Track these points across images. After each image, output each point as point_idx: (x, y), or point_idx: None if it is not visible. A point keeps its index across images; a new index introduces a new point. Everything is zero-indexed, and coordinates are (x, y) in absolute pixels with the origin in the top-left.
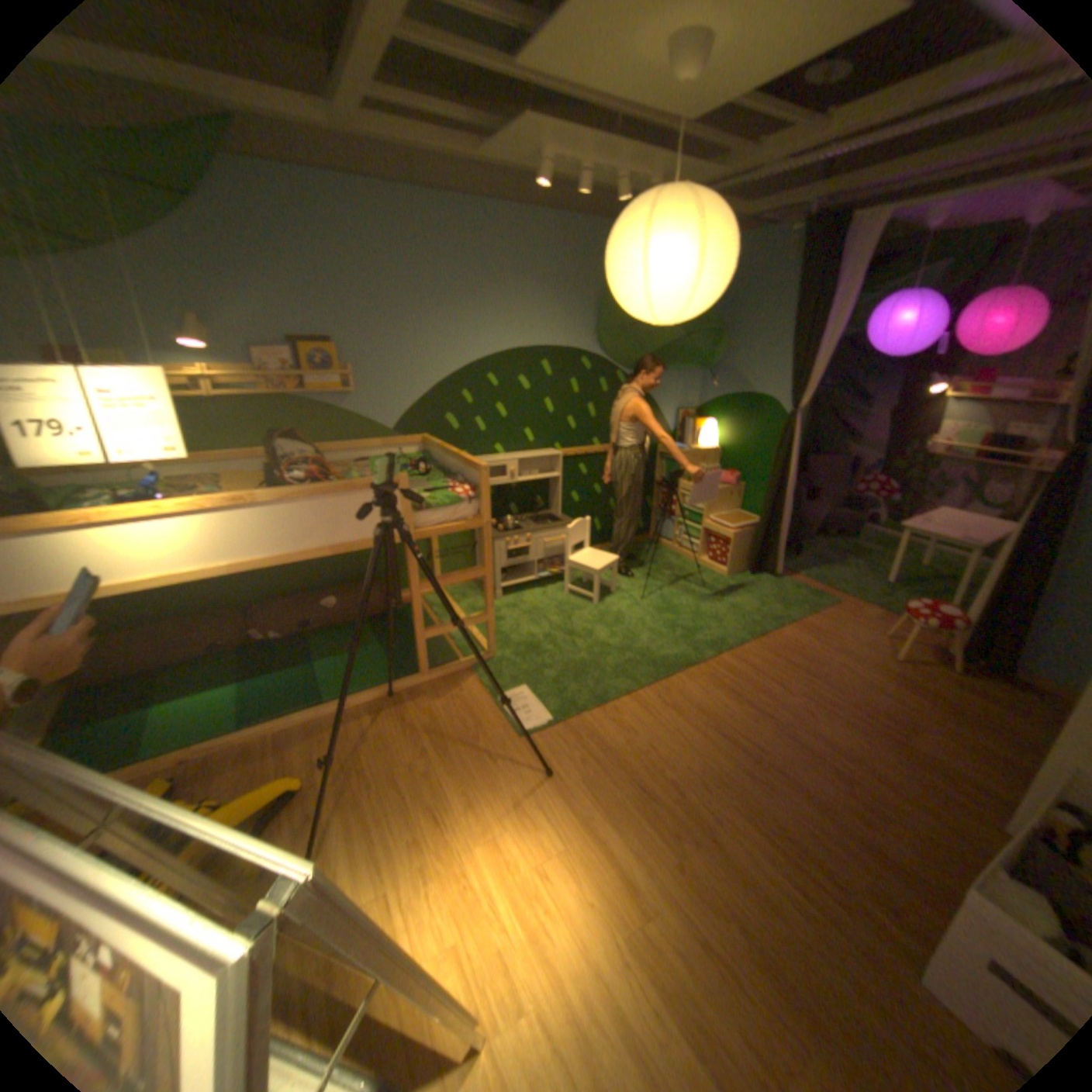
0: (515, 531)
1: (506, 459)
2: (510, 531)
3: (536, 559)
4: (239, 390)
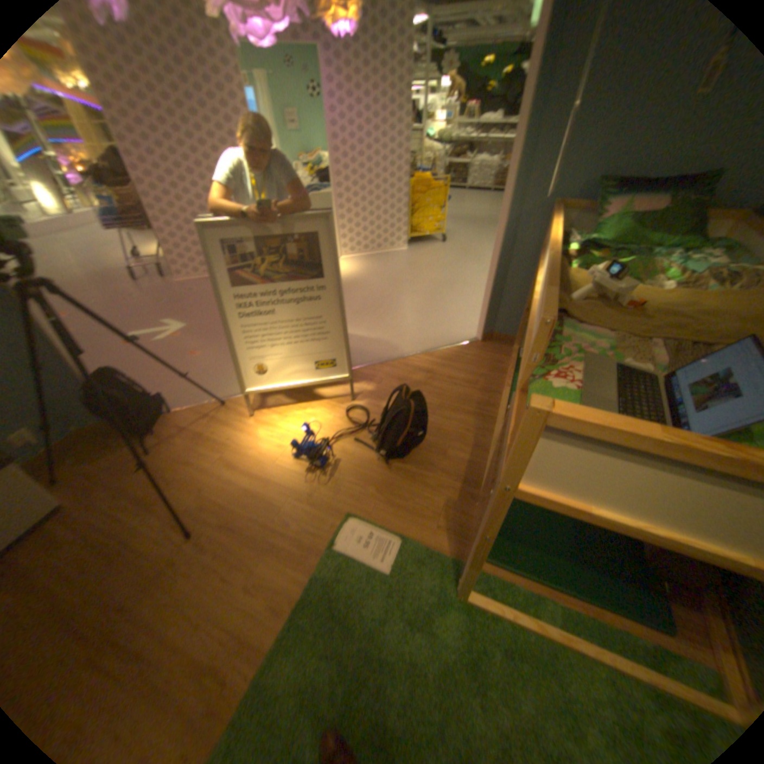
0: None
1: None
2: None
3: None
4: None
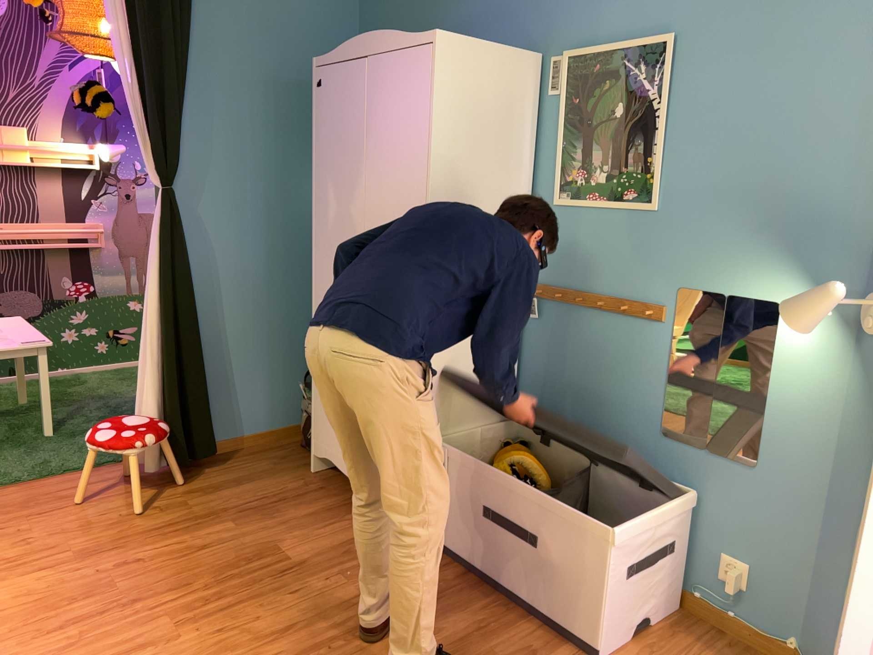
0: None
1: None
2: None
3: None
4: None
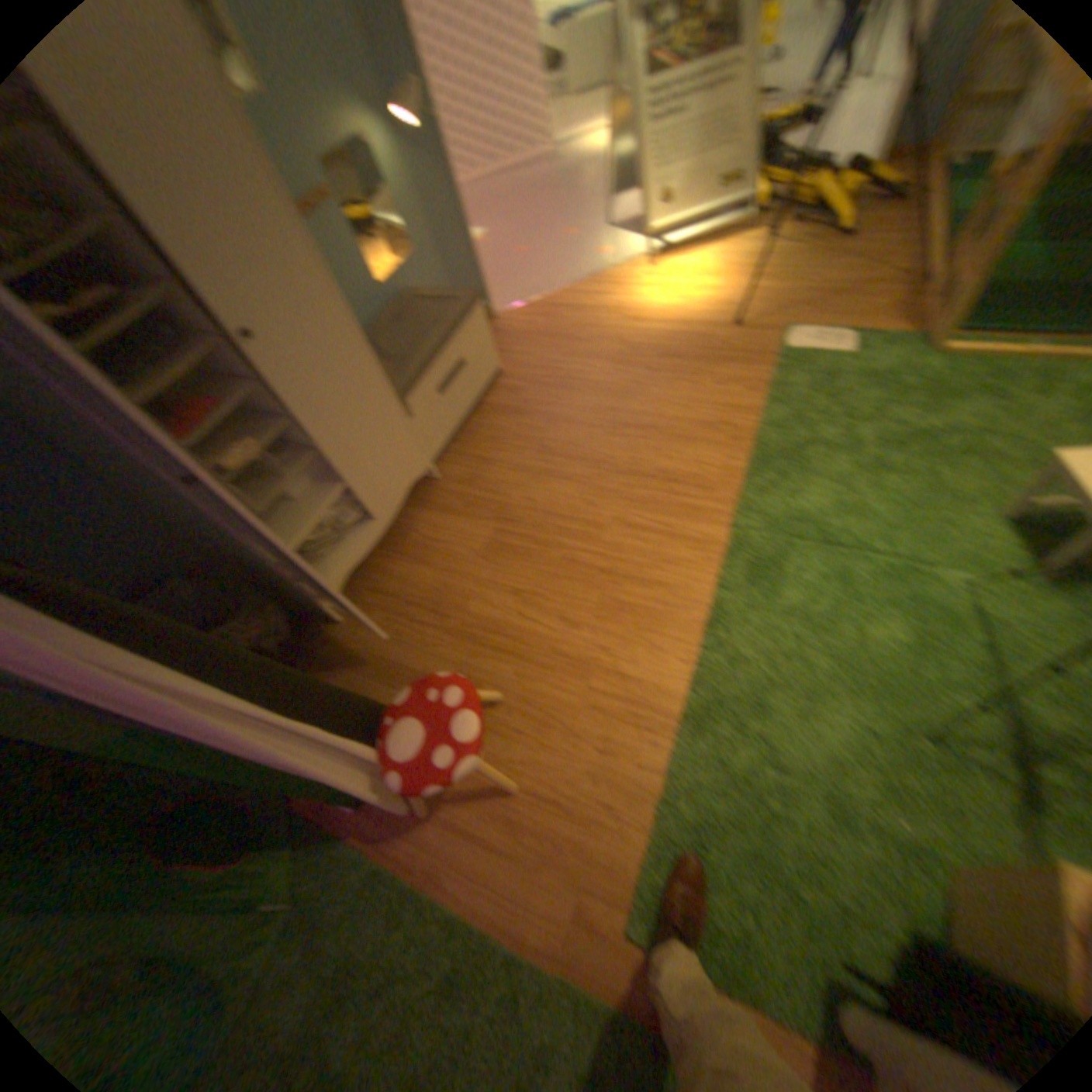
0: None
1: None
2: None
3: None
4: None
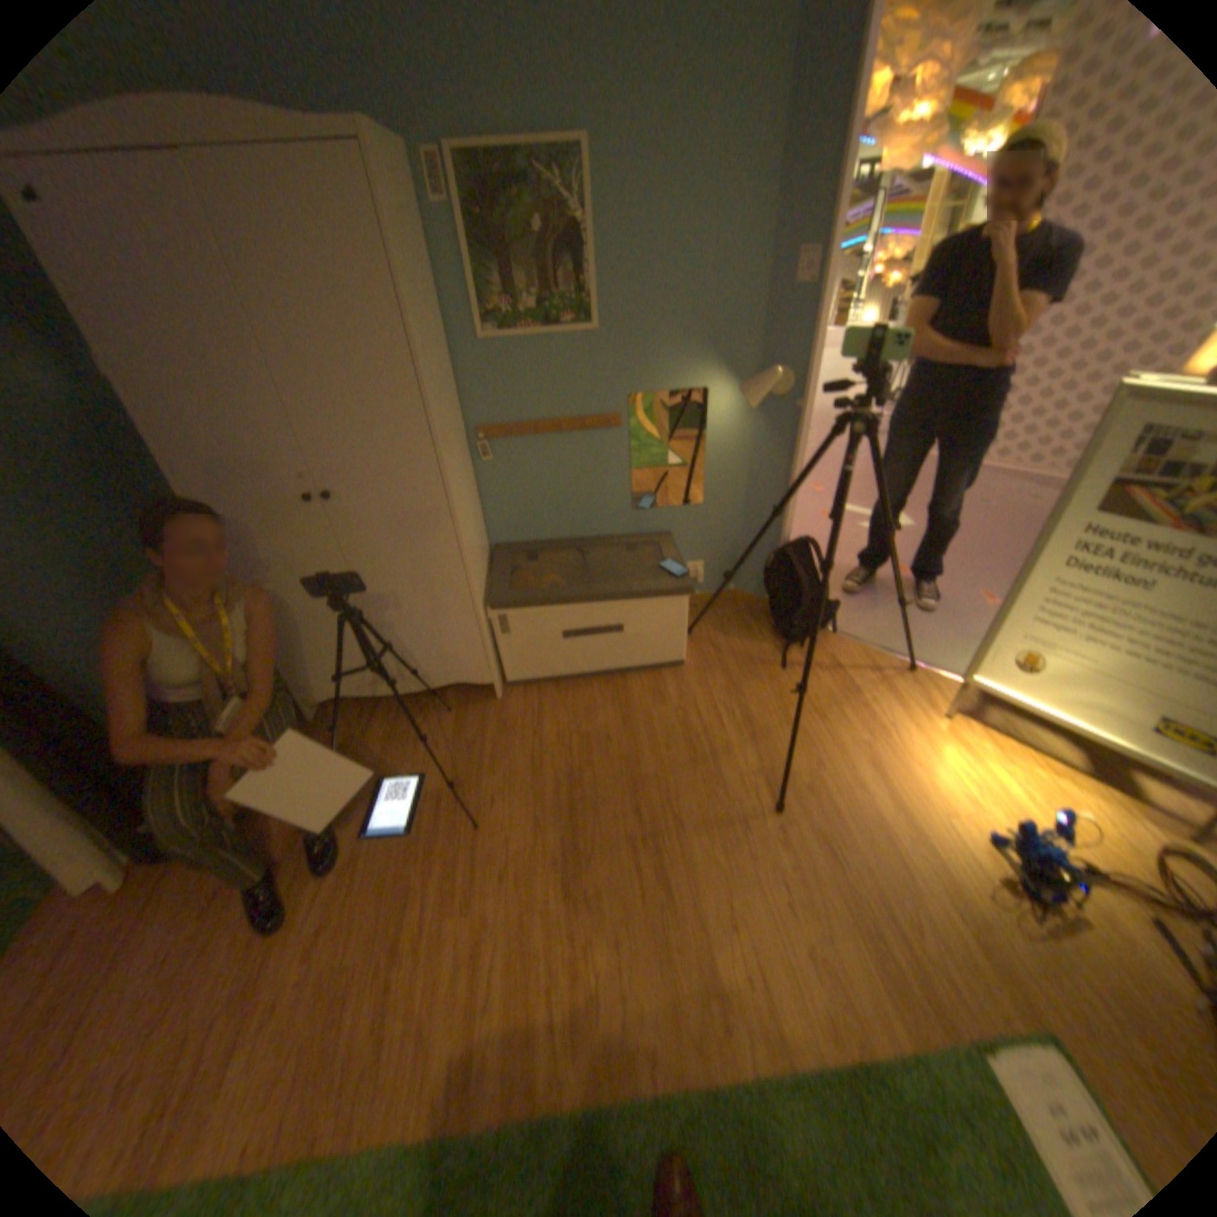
0: None
1: None
2: None
3: None
4: None
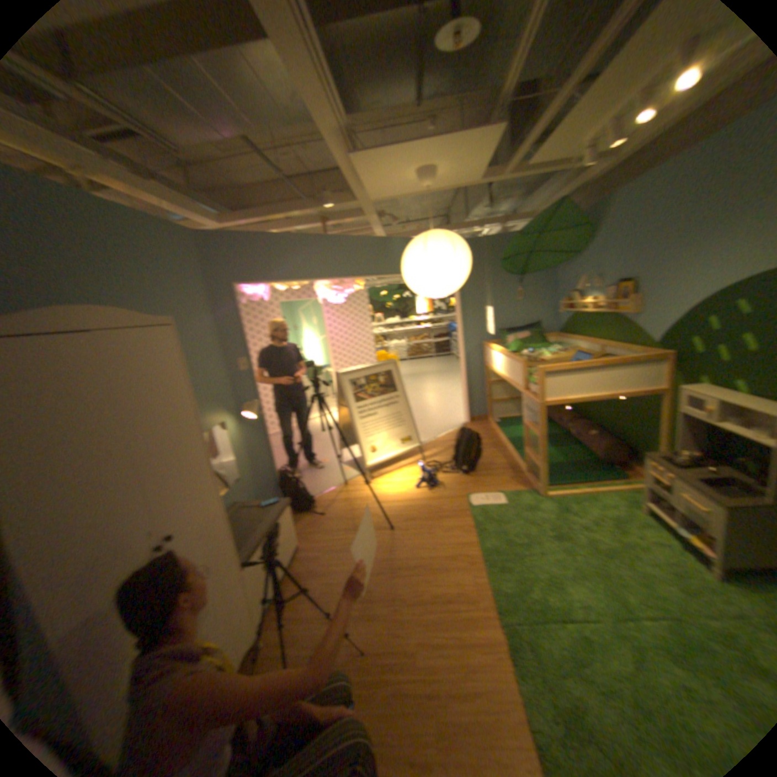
0: (677, 467)
1: (719, 395)
2: (670, 462)
3: (679, 509)
4: (605, 308)
